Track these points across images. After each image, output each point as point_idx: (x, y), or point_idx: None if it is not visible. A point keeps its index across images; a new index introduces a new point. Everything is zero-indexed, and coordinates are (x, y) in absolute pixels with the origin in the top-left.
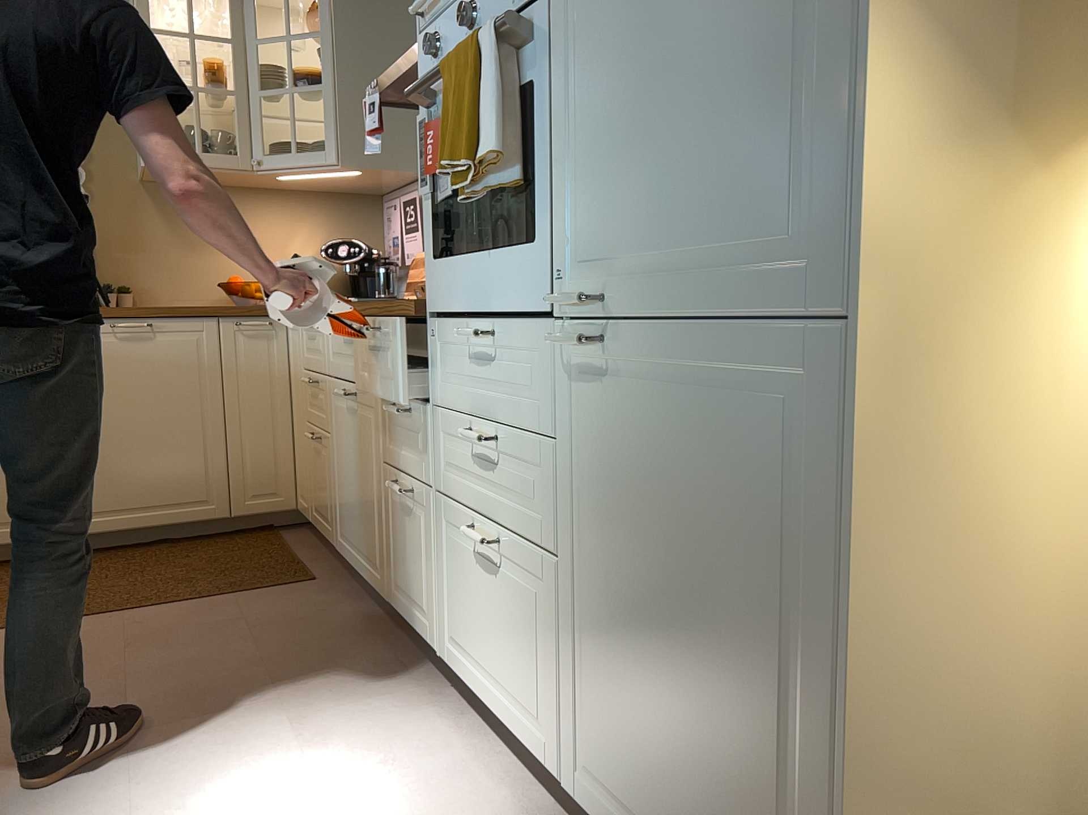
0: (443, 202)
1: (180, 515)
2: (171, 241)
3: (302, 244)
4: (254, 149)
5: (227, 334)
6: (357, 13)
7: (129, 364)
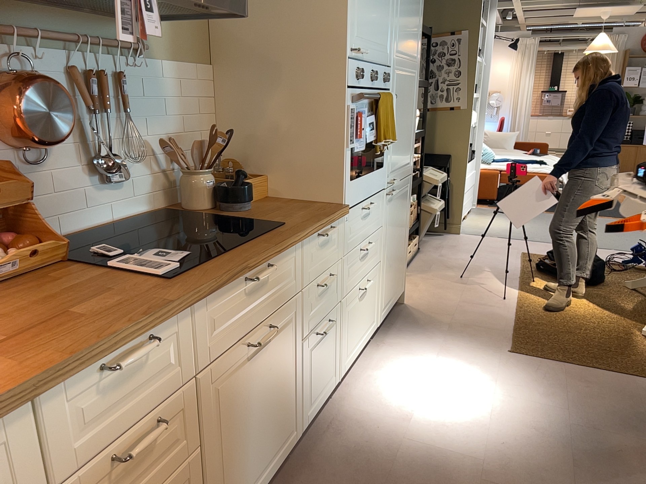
0: (354, 152)
1: None
2: None
3: None
4: None
5: None
6: None
7: None
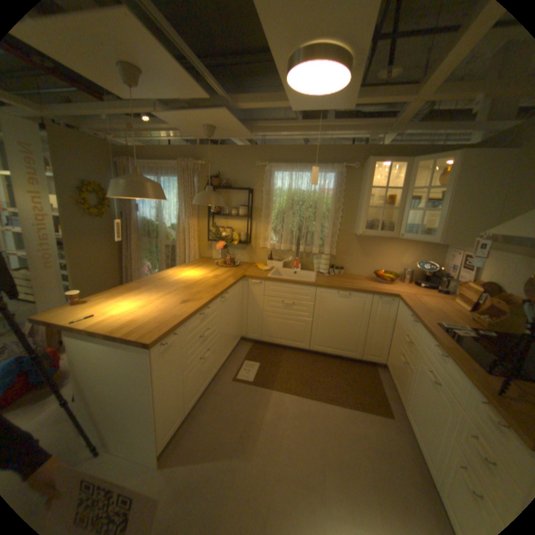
0: None
1: (346, 354)
2: (360, 253)
3: (408, 258)
4: (400, 230)
5: (375, 301)
6: (470, 176)
7: (340, 304)
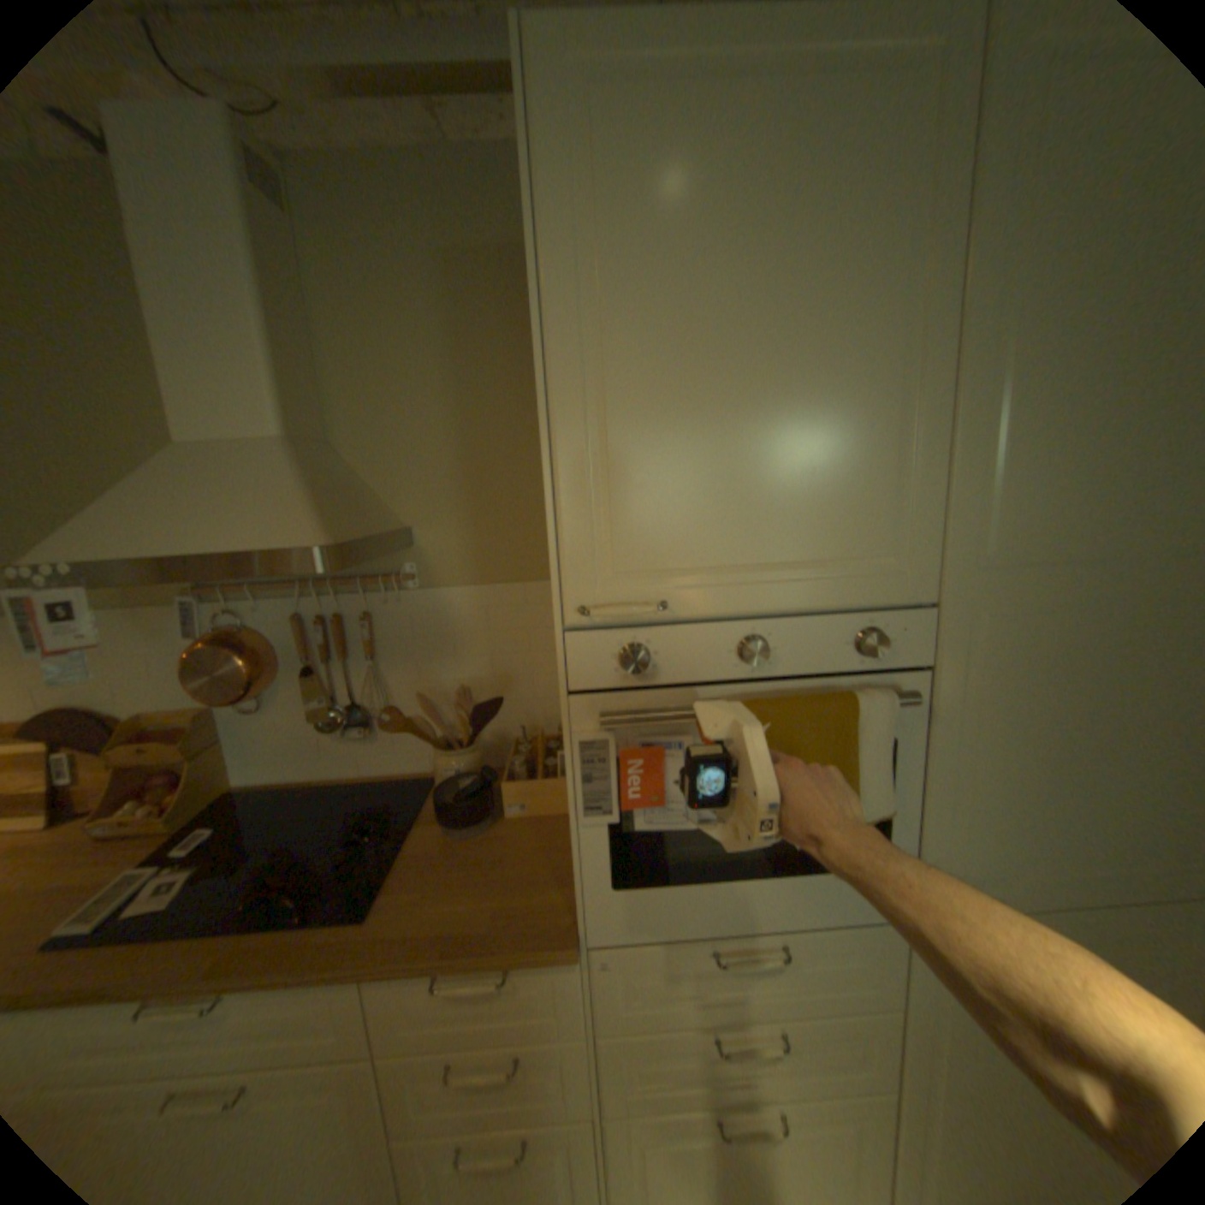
0: (635, 829)
1: None
2: None
3: None
4: None
5: None
6: None
7: None
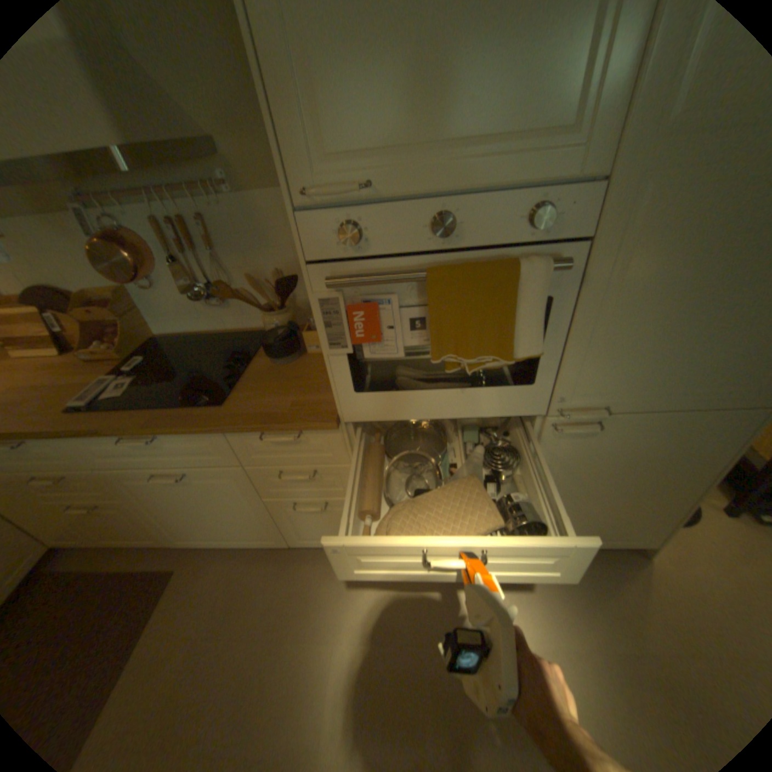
0: (365, 357)
1: None
2: None
3: None
4: None
5: None
6: None
7: None
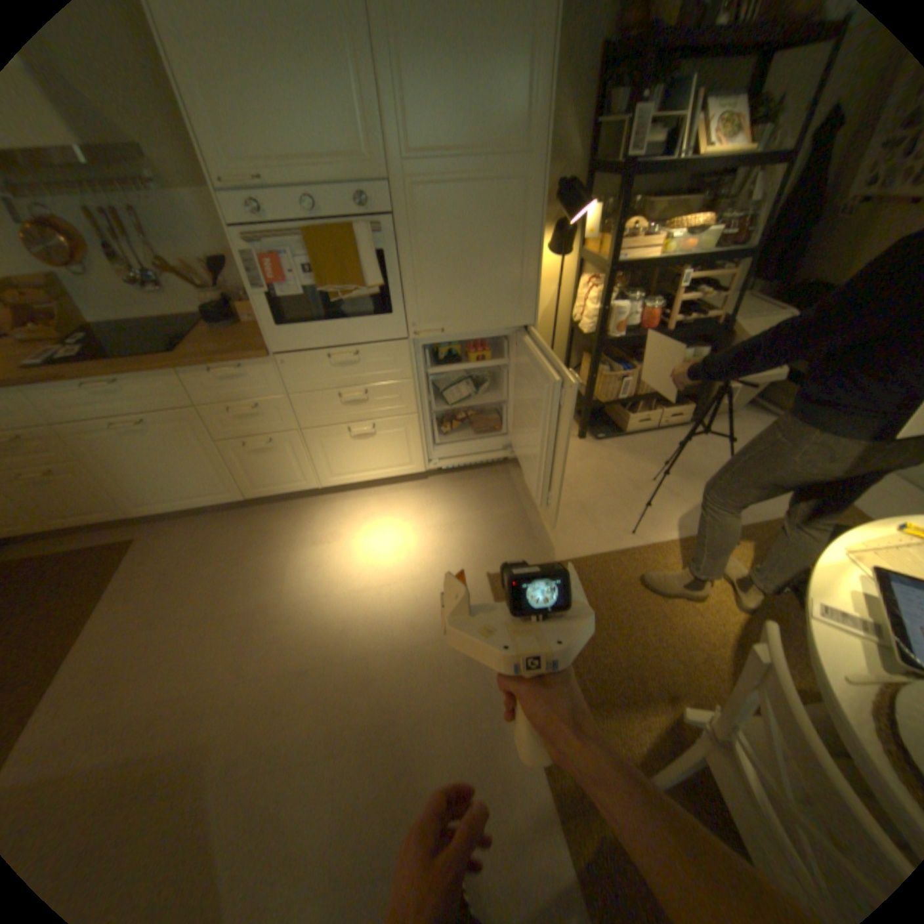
0: (276, 298)
1: None
2: None
3: None
4: None
5: None
6: None
7: None
